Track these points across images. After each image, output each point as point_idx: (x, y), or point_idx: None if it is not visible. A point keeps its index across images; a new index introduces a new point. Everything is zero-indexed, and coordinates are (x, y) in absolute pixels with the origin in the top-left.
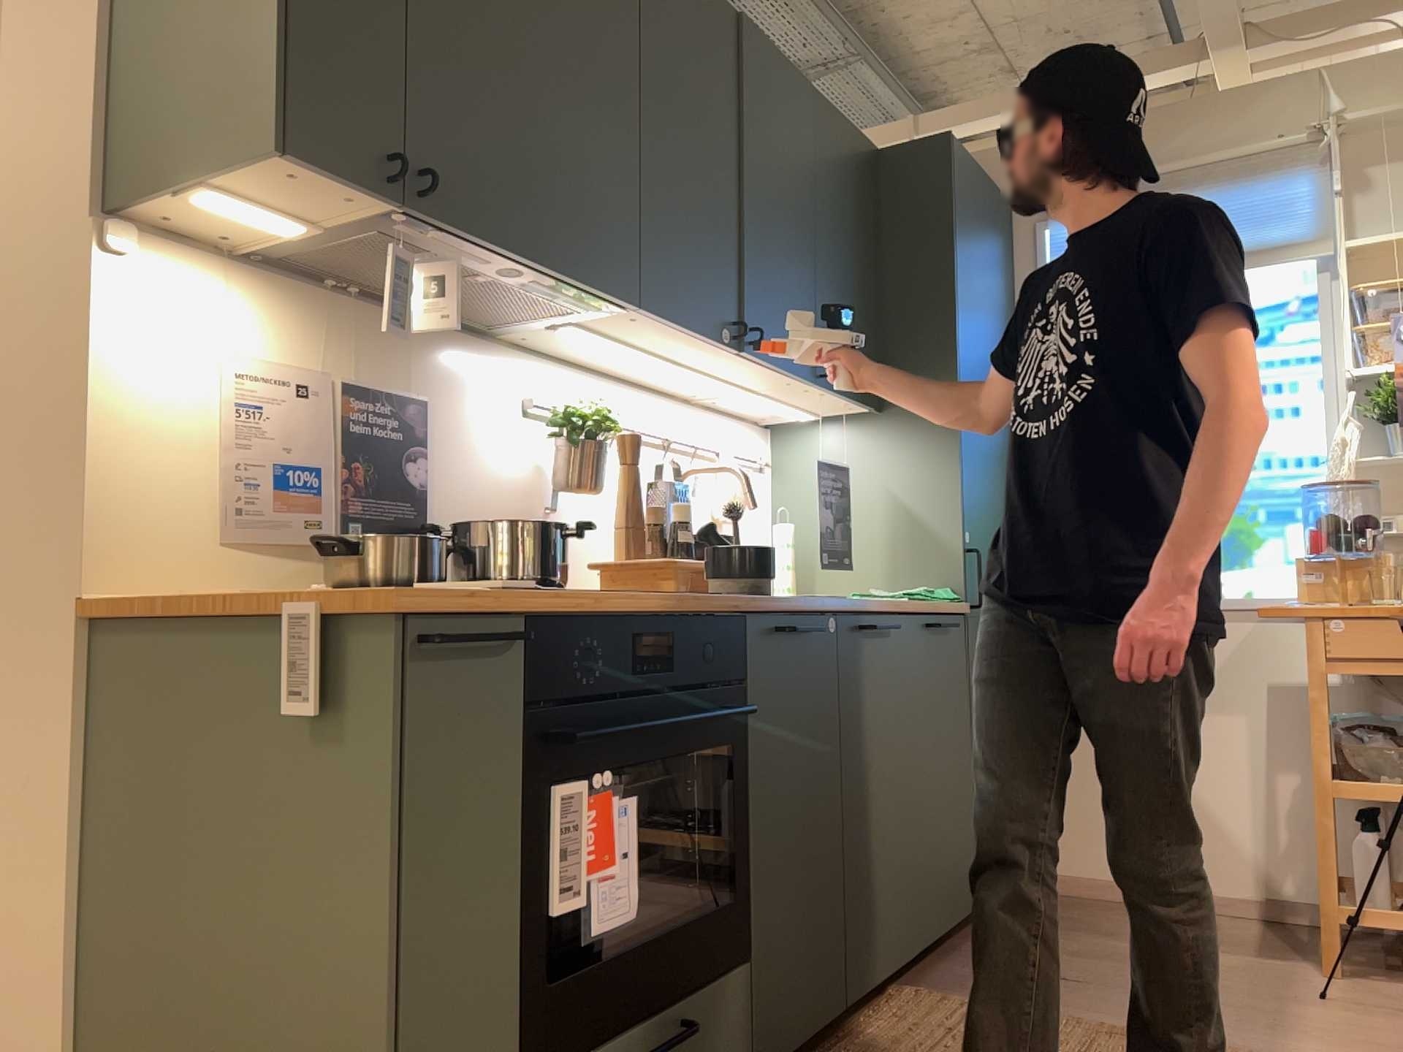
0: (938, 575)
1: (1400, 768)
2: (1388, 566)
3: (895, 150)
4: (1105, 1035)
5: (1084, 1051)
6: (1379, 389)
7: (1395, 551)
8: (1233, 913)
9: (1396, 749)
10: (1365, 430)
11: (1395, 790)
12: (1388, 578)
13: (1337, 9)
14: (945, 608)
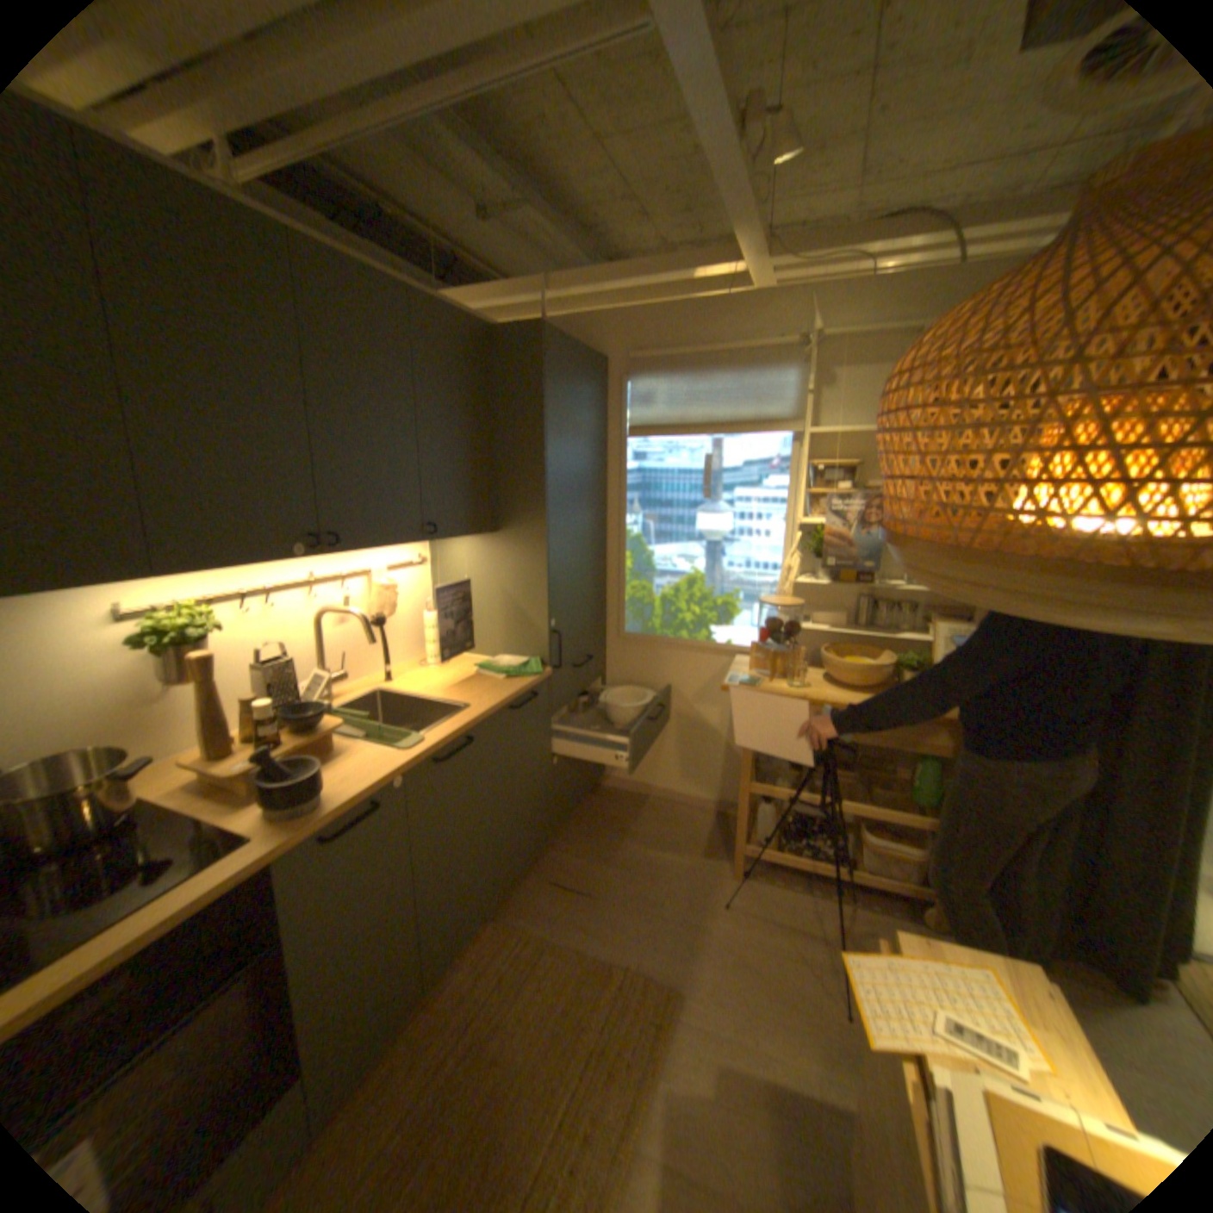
0: (532, 648)
1: (787, 779)
2: (802, 656)
3: (503, 327)
4: (590, 977)
5: (573, 1000)
6: (818, 527)
7: (812, 628)
8: (701, 808)
9: (788, 767)
10: (807, 552)
11: (783, 794)
12: (800, 667)
13: (837, 232)
14: (527, 684)
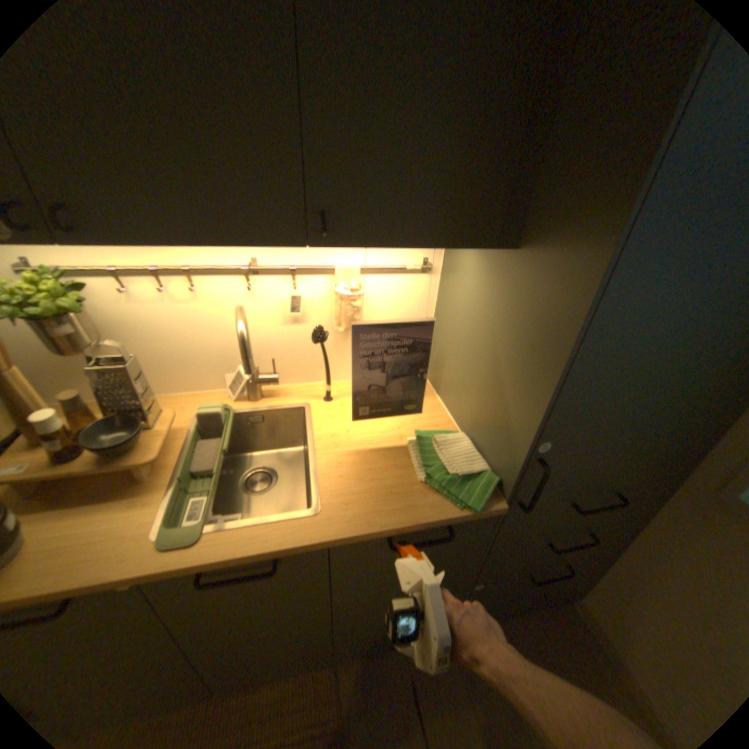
0: (501, 457)
1: None
2: None
3: None
4: None
5: None
6: None
7: None
8: None
9: None
10: None
11: None
12: None
13: None
14: (447, 514)
